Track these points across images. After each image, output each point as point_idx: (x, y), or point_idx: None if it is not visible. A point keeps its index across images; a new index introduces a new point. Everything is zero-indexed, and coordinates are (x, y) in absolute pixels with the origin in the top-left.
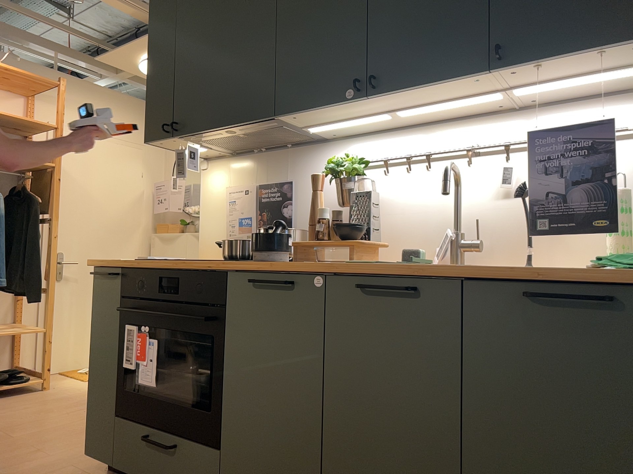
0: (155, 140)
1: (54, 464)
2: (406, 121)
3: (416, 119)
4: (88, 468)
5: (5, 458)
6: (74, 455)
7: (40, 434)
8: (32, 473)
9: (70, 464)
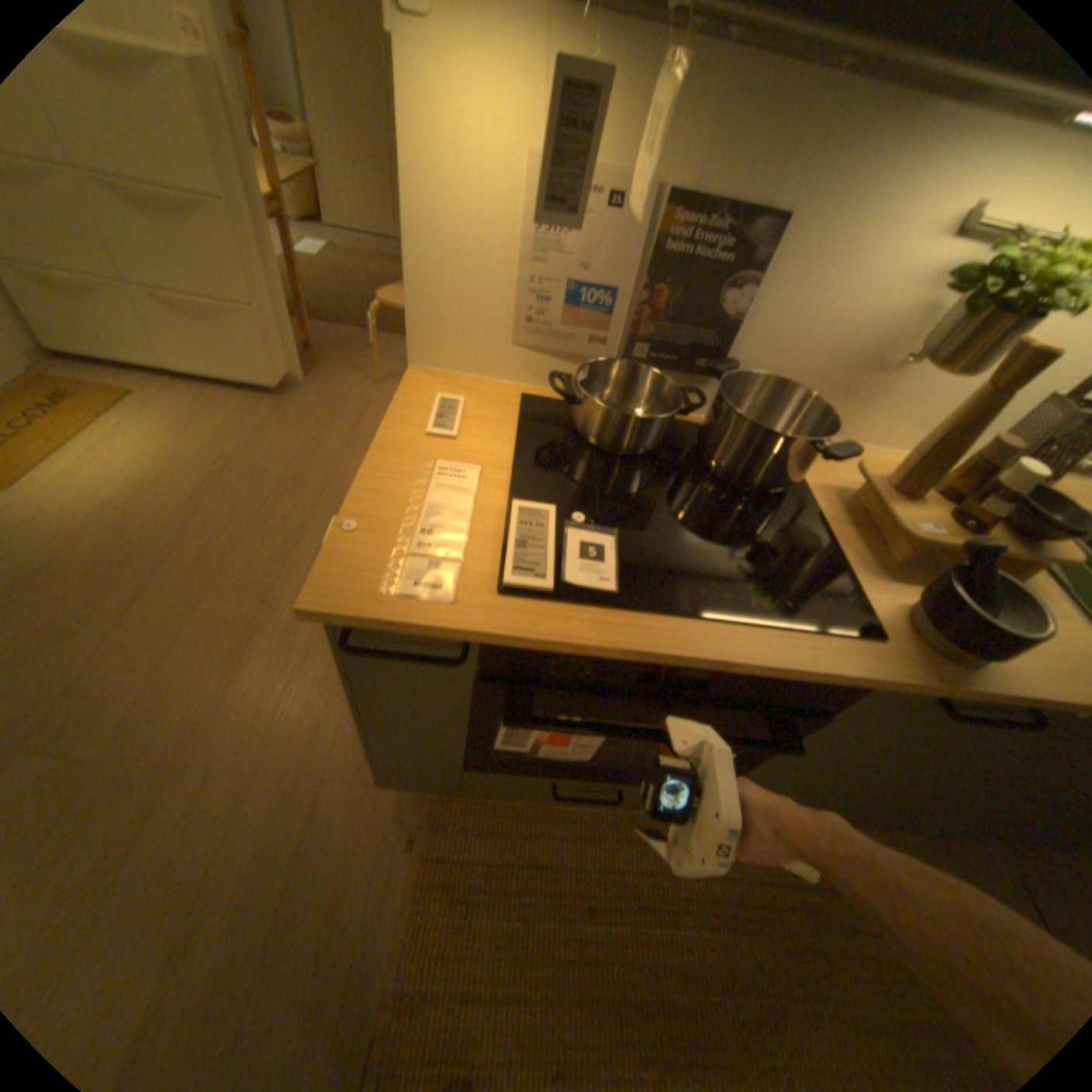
0: None
1: (285, 789)
2: None
3: None
4: (358, 768)
5: (170, 828)
6: (290, 746)
7: (143, 720)
8: (279, 837)
9: (313, 776)
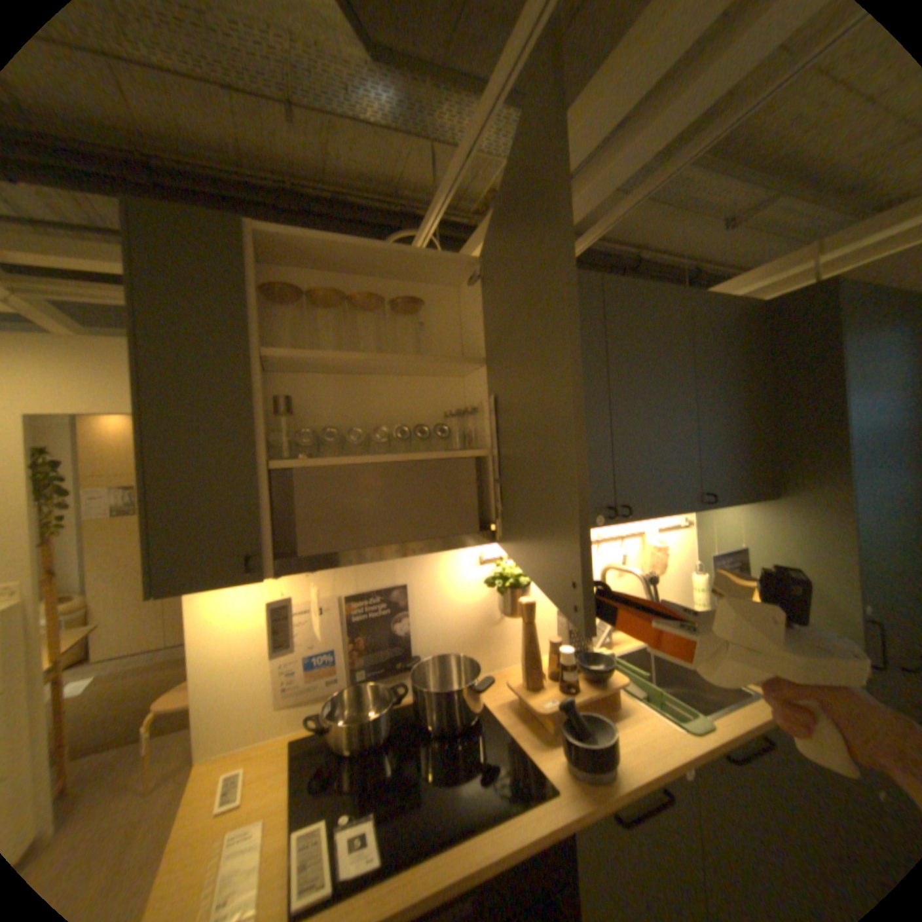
0: (188, 588)
1: None
2: None
3: None
4: None
5: None
6: None
7: None
8: None
9: None
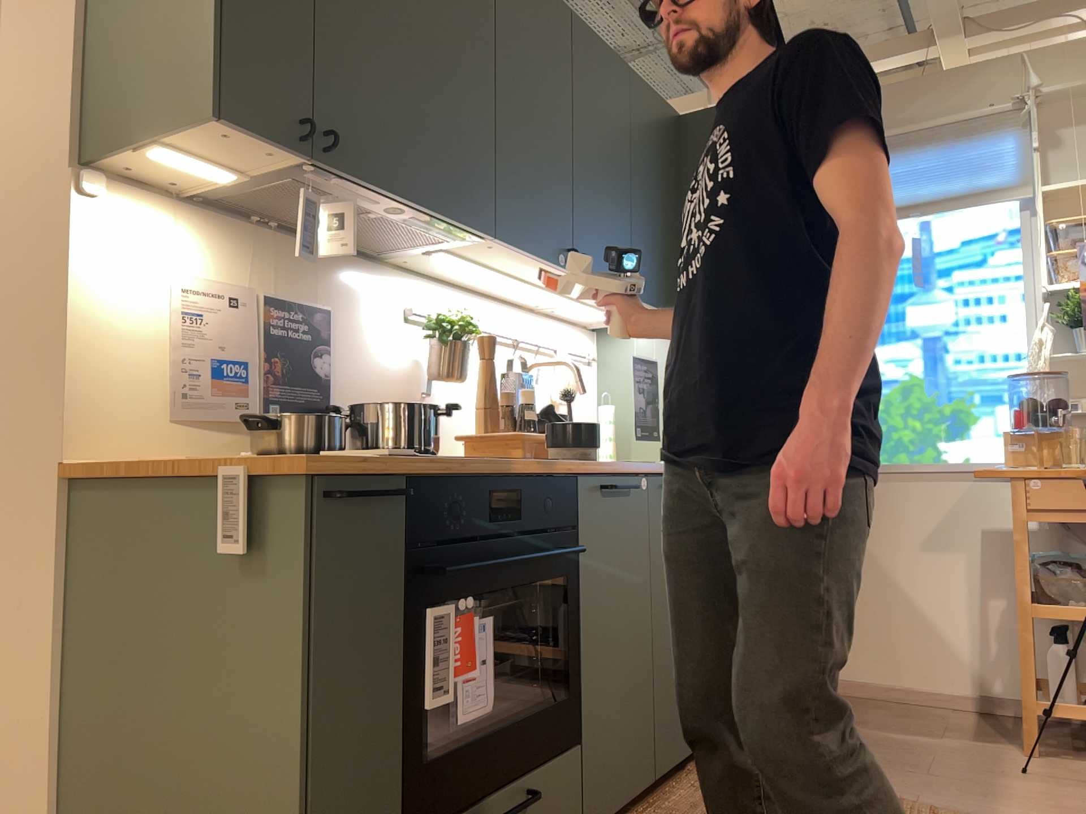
0: (244, 128)
1: None
2: (476, 282)
3: (484, 285)
4: None
5: None
6: None
7: None
8: None
9: None
